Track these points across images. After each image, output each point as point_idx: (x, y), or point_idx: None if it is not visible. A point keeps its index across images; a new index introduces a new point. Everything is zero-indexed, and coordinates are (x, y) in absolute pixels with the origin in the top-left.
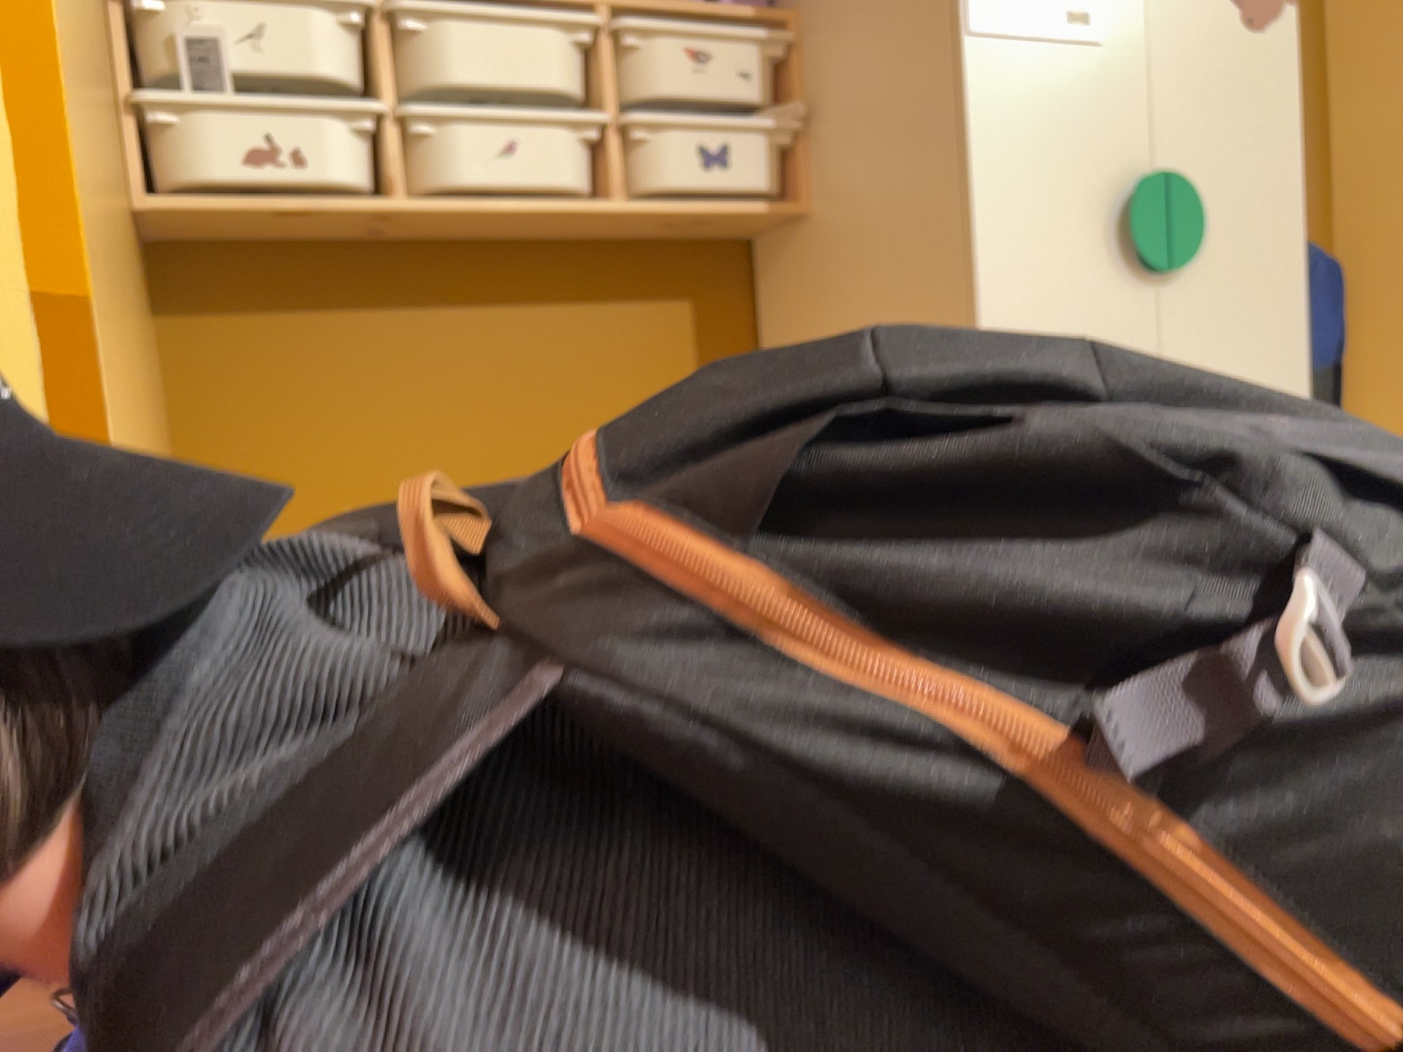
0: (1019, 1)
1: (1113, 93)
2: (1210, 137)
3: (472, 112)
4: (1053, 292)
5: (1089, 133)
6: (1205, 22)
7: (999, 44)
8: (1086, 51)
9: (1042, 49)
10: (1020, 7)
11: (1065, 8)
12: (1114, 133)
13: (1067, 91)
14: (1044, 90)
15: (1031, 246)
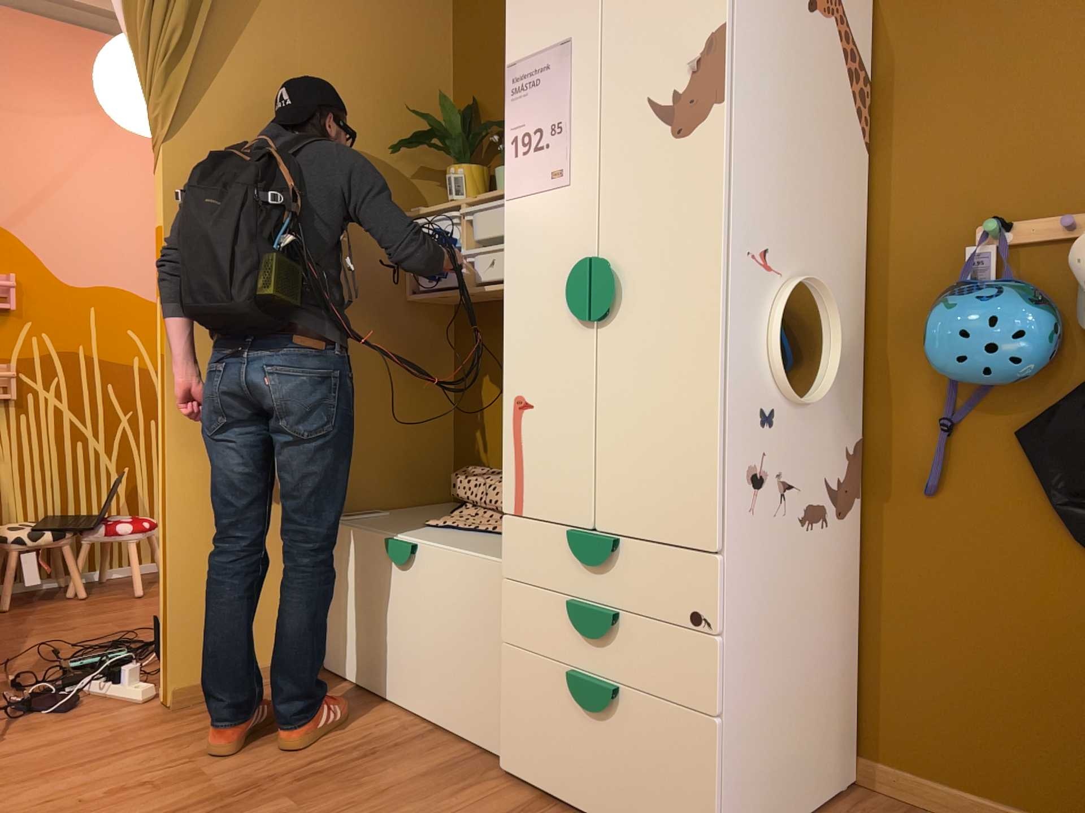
0: (526, 176)
1: (572, 212)
2: (637, 225)
3: (478, 249)
4: (535, 333)
5: (559, 238)
6: (638, 148)
7: (517, 202)
8: (559, 192)
9: (536, 197)
10: (526, 178)
11: (548, 171)
12: (572, 236)
13: (549, 217)
14: (536, 220)
15: (526, 308)
